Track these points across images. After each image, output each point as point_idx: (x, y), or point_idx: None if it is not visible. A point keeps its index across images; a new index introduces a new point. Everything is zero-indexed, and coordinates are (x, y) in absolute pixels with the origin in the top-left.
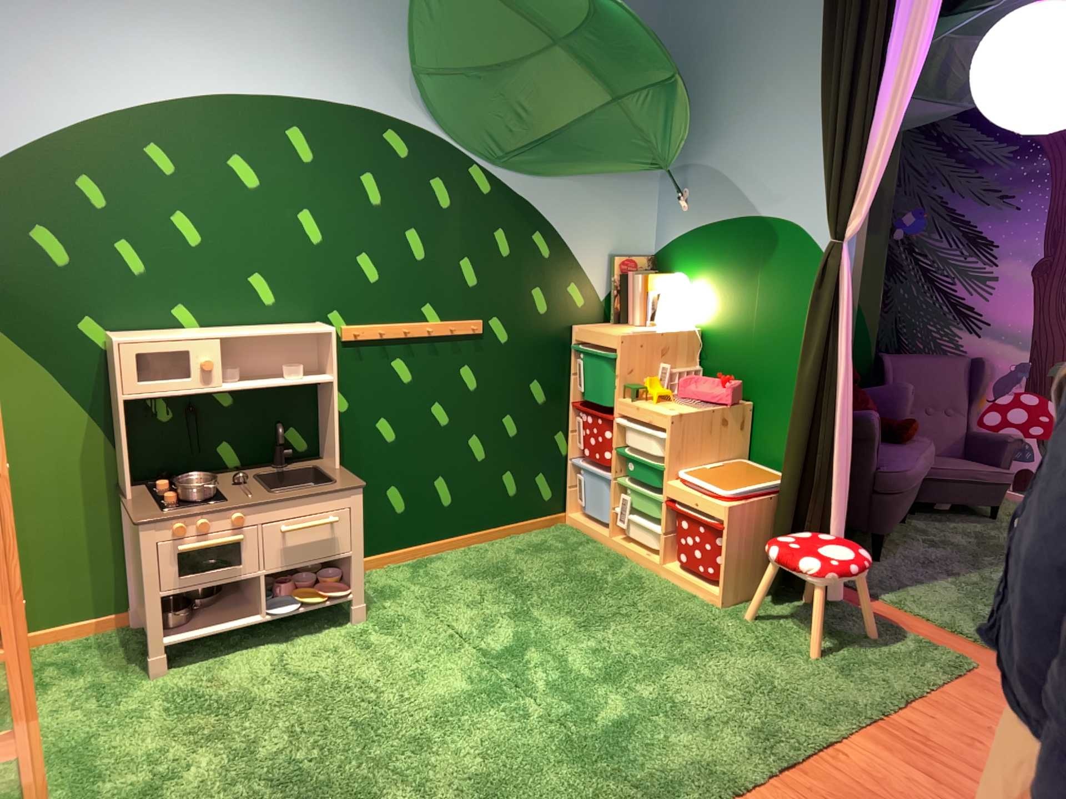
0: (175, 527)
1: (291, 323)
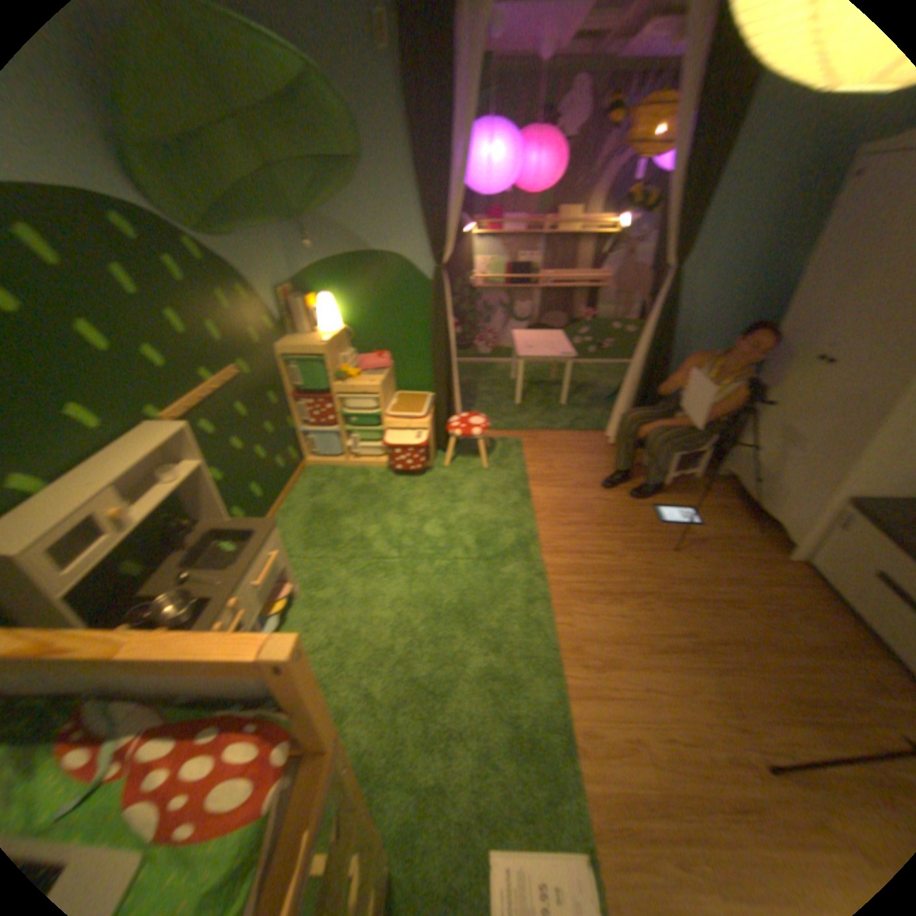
0: None
1: (126, 433)
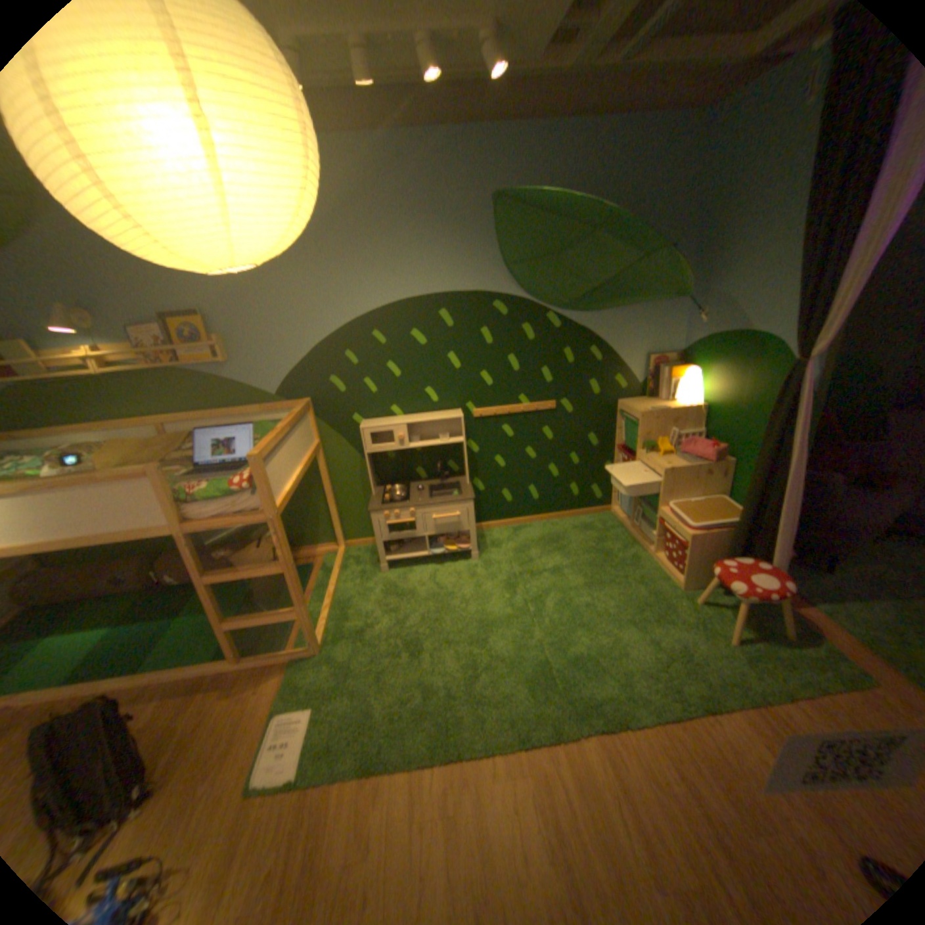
0: (384, 514)
1: (446, 411)
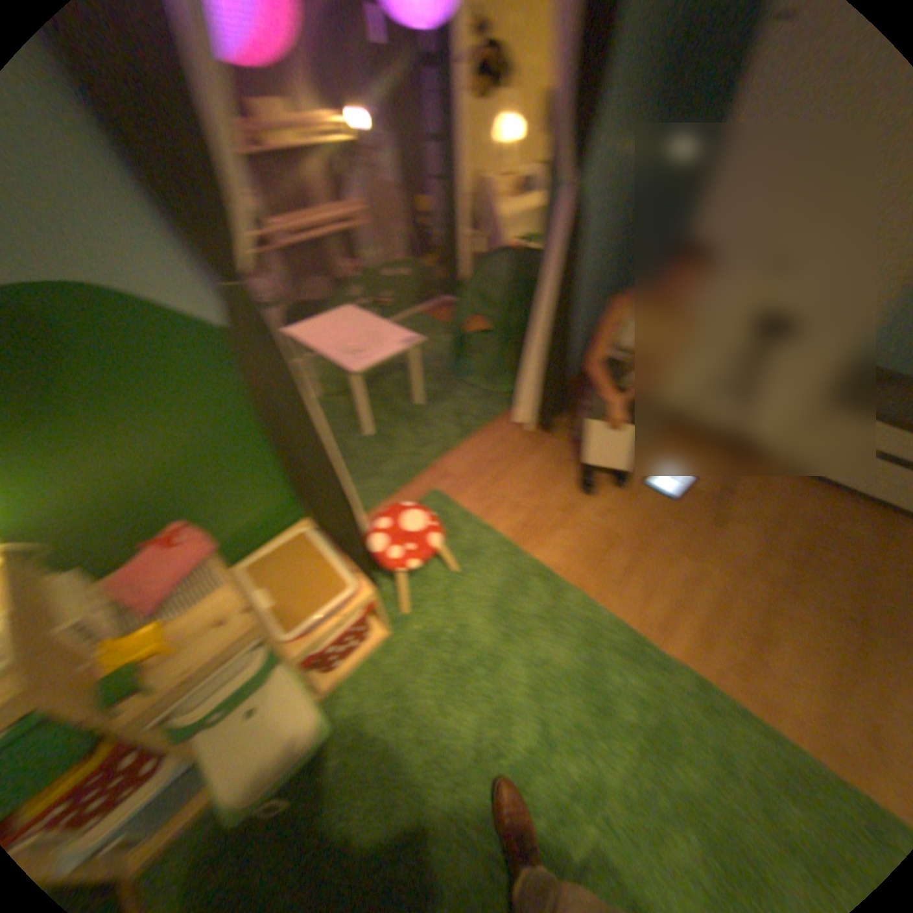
0: None
1: None
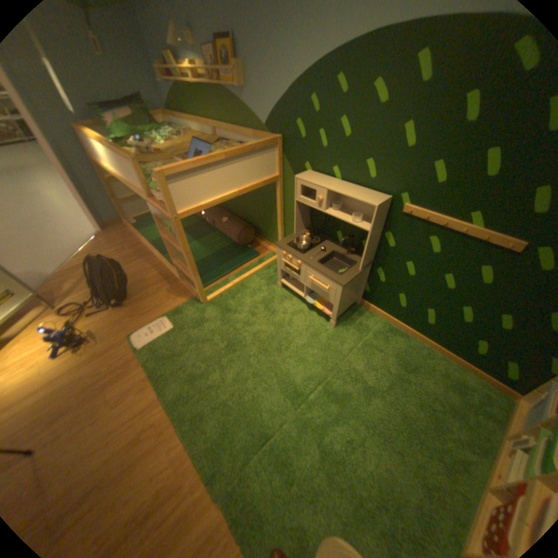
0: (282, 253)
1: (377, 192)
